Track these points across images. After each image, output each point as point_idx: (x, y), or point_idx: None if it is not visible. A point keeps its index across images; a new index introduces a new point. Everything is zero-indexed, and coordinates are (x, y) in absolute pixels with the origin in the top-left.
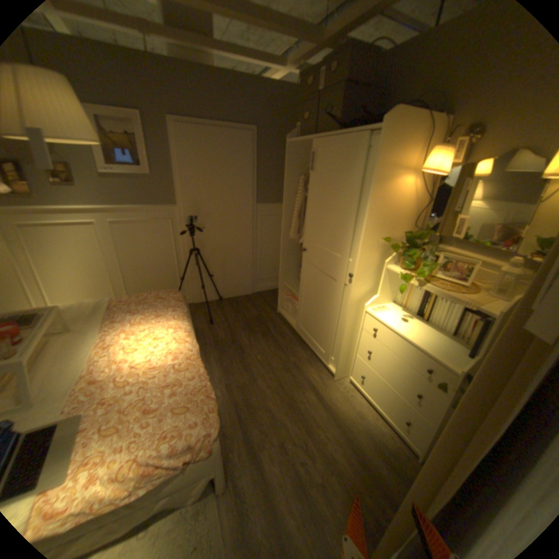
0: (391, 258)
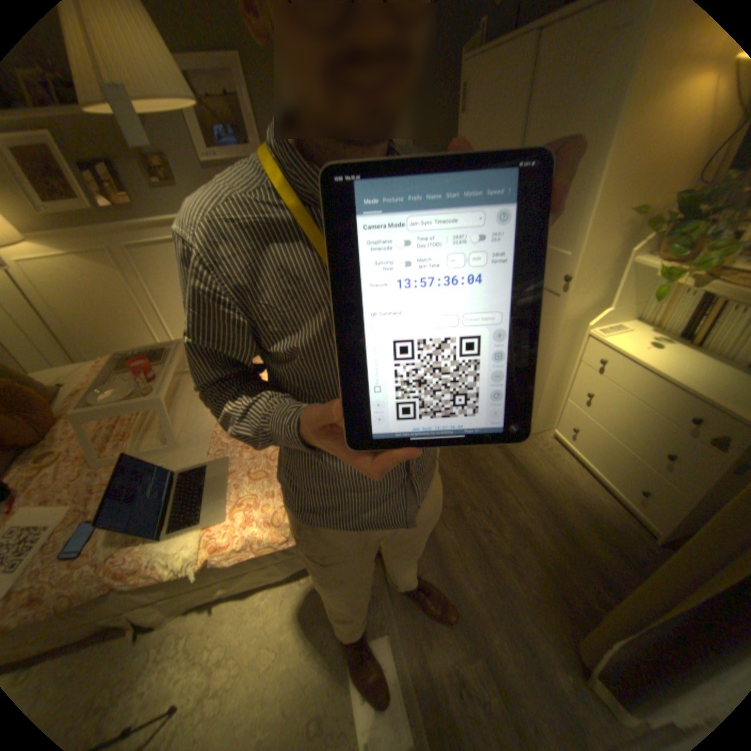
0: (644, 244)
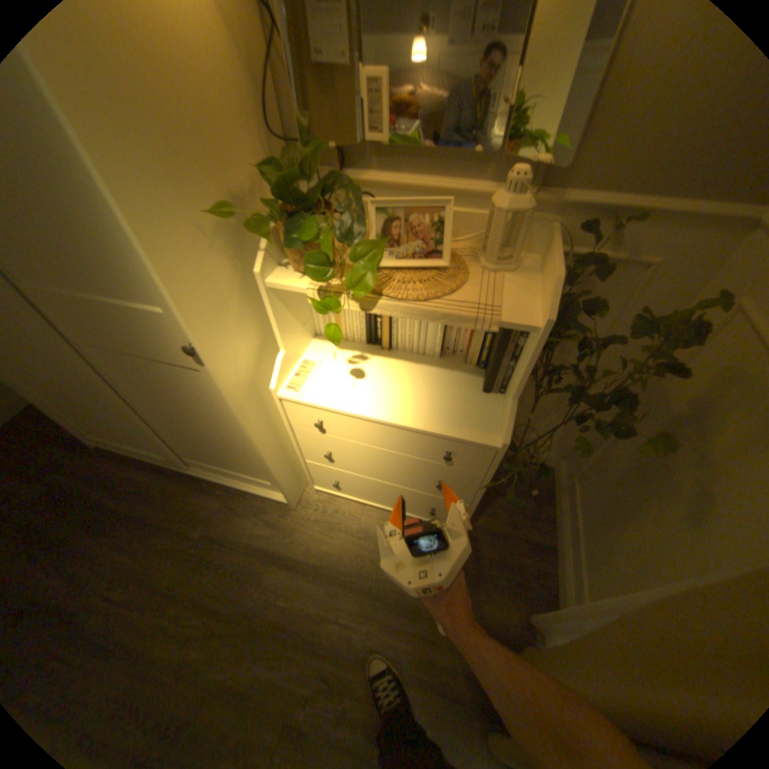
0: (262, 257)
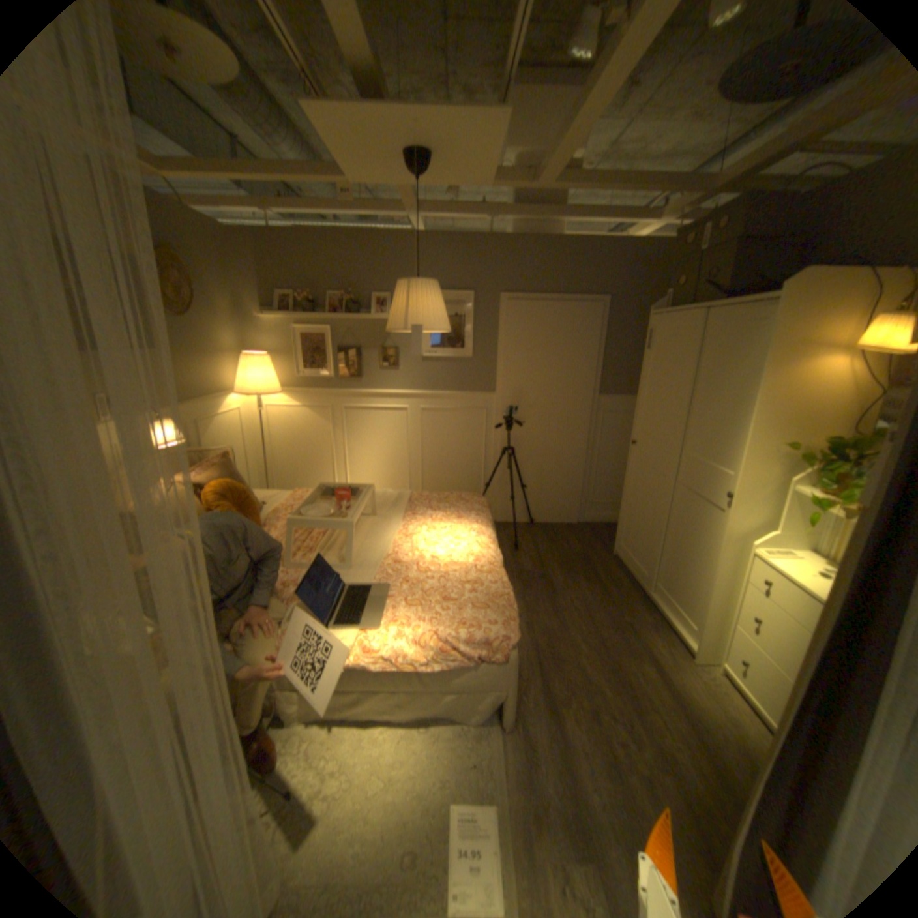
0: (804, 476)
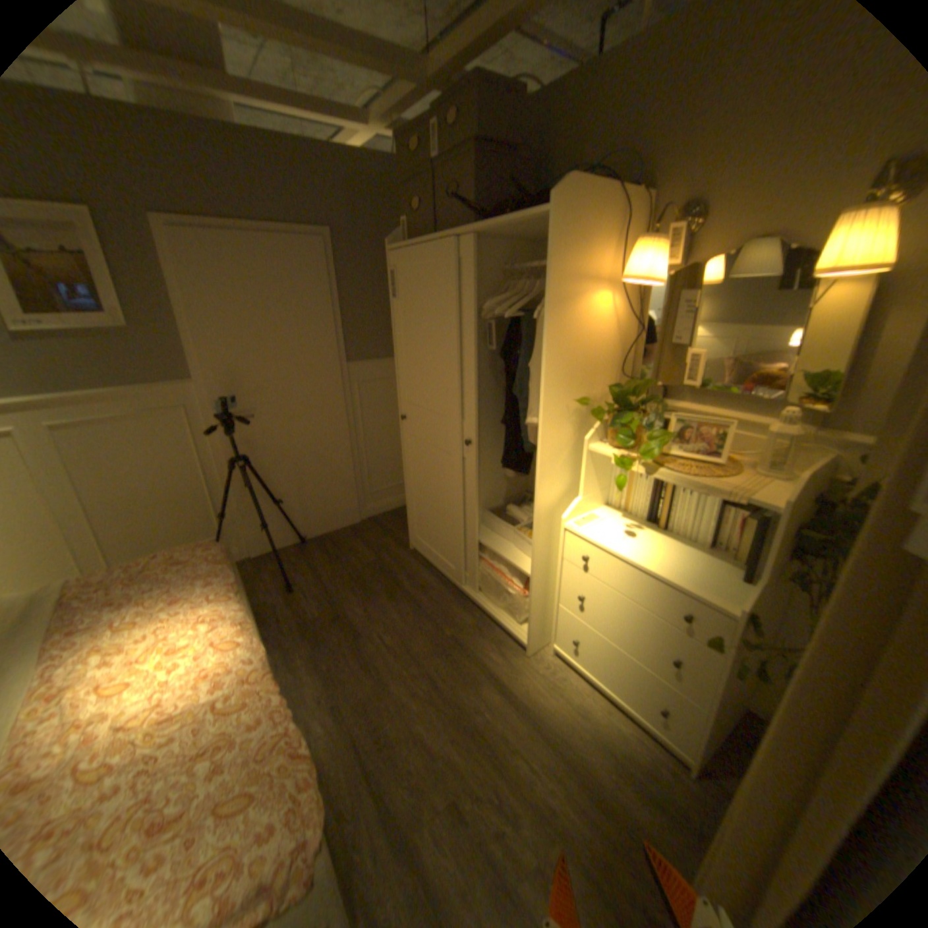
0: (593, 432)
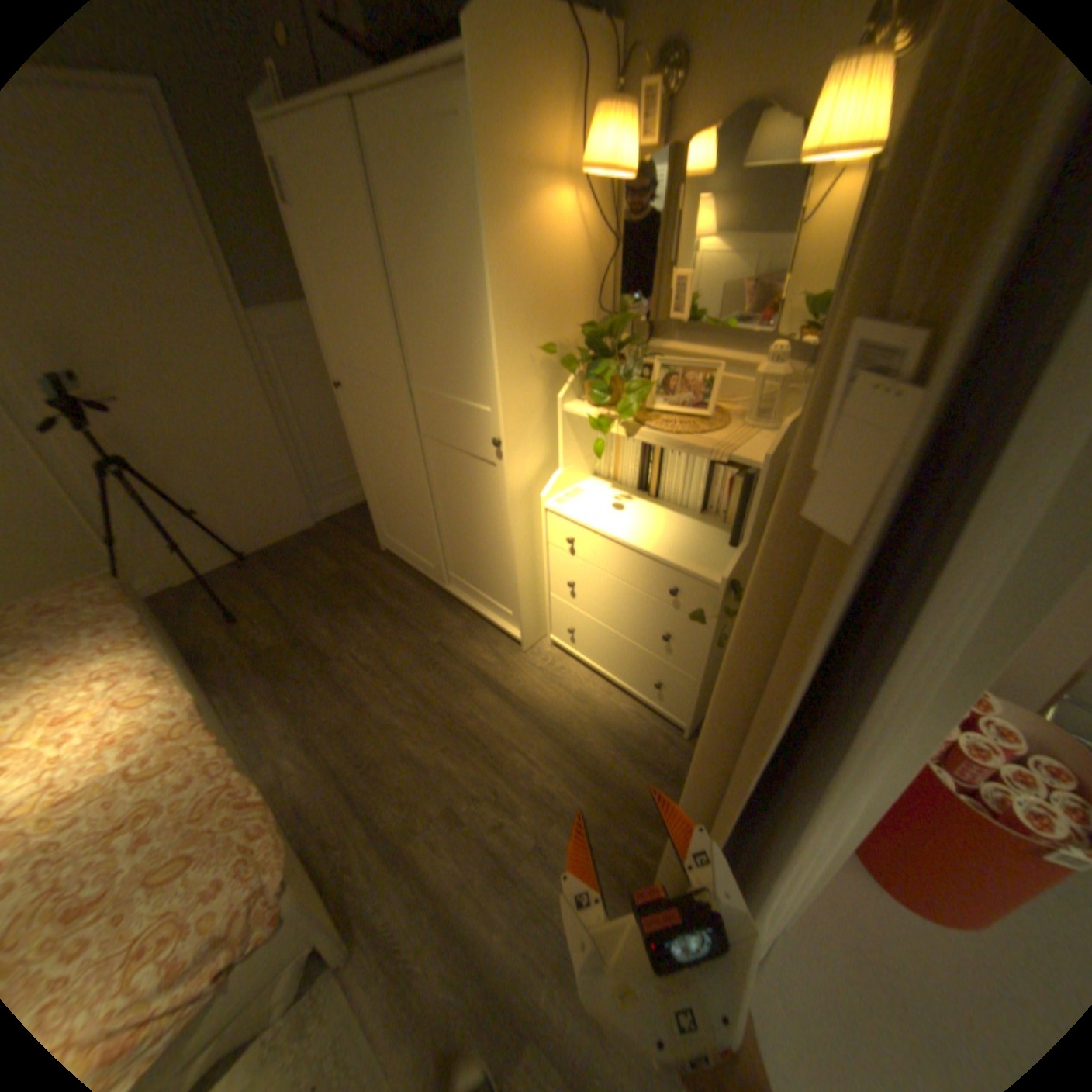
0: (568, 388)
